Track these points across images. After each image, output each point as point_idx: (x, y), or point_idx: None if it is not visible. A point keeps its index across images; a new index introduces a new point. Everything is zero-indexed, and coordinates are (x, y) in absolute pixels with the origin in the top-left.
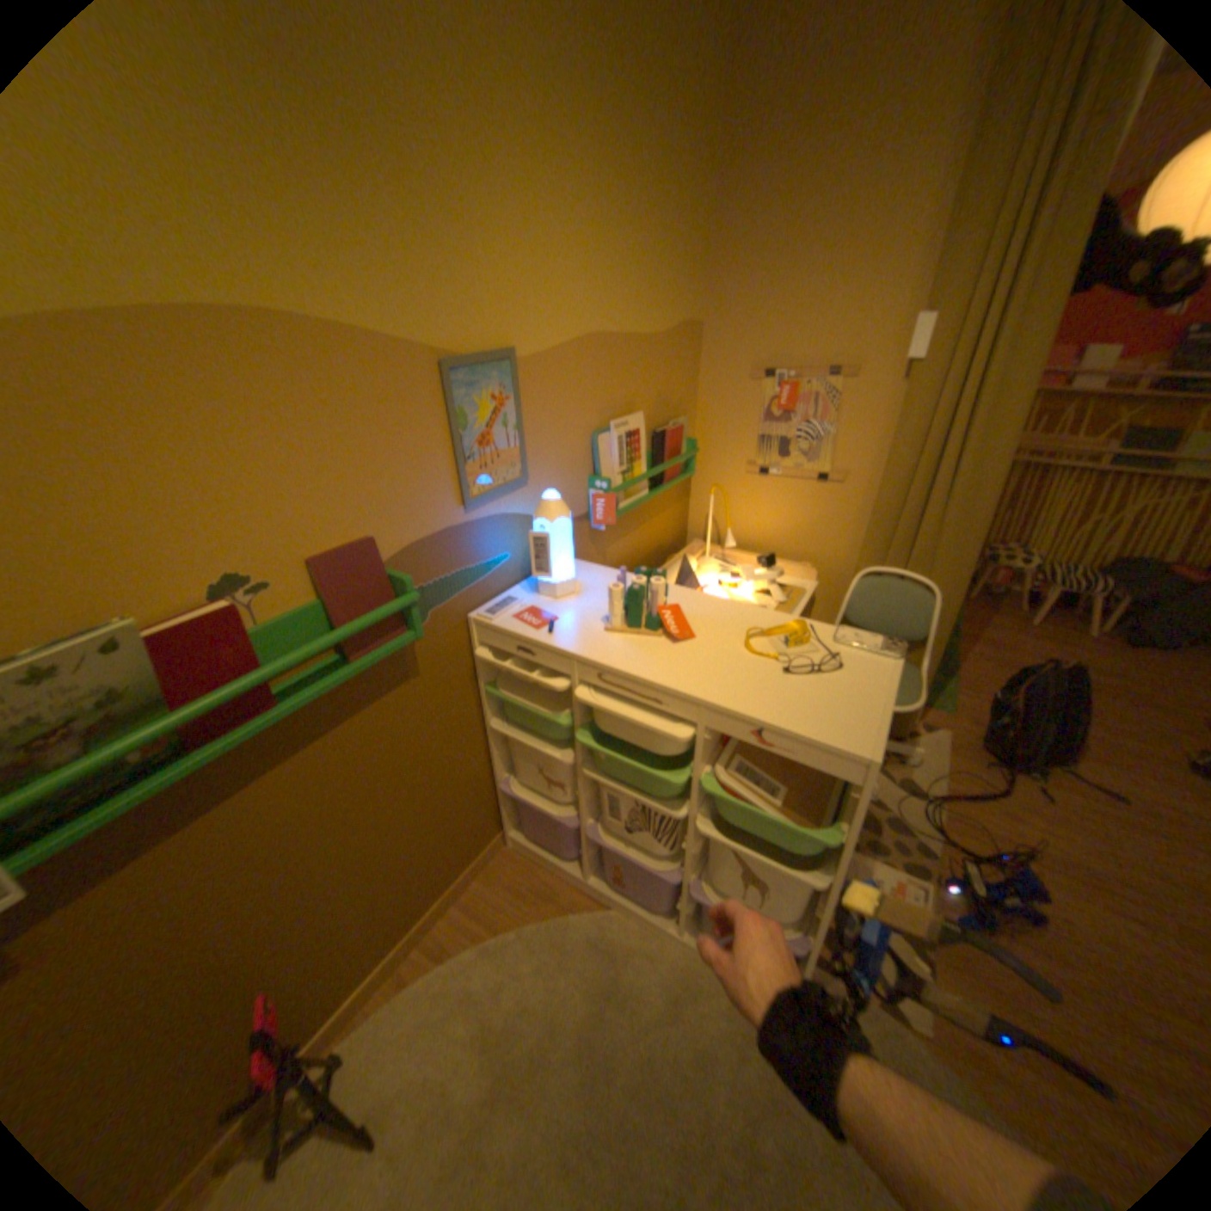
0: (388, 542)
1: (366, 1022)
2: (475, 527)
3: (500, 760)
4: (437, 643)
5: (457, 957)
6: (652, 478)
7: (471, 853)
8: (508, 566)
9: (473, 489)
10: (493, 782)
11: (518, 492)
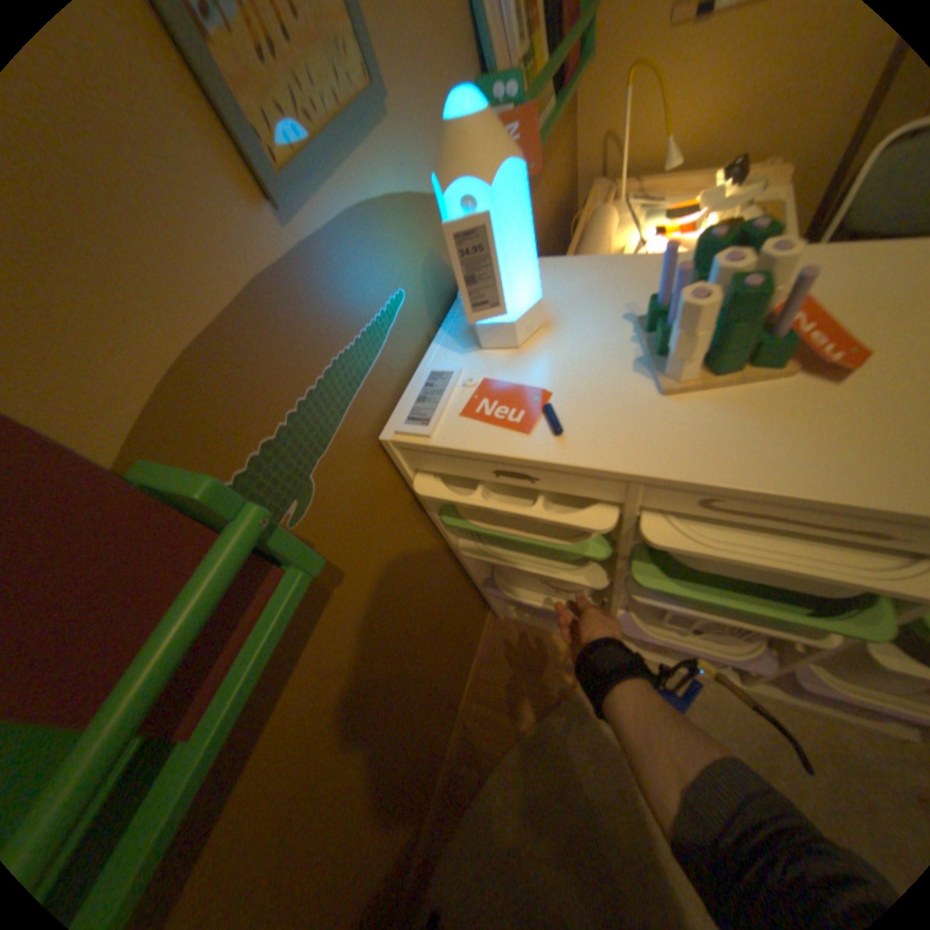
0: (86, 385)
1: (441, 860)
2: (320, 249)
3: (476, 567)
4: (348, 509)
5: (501, 761)
6: (550, 73)
7: (471, 650)
8: (407, 312)
9: (268, 133)
10: (472, 583)
11: (375, 133)
